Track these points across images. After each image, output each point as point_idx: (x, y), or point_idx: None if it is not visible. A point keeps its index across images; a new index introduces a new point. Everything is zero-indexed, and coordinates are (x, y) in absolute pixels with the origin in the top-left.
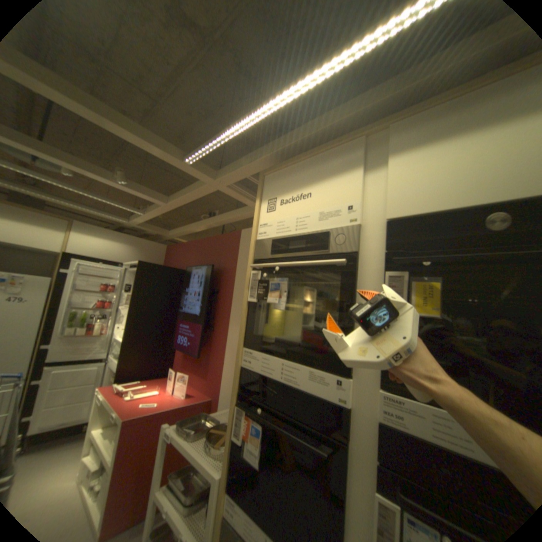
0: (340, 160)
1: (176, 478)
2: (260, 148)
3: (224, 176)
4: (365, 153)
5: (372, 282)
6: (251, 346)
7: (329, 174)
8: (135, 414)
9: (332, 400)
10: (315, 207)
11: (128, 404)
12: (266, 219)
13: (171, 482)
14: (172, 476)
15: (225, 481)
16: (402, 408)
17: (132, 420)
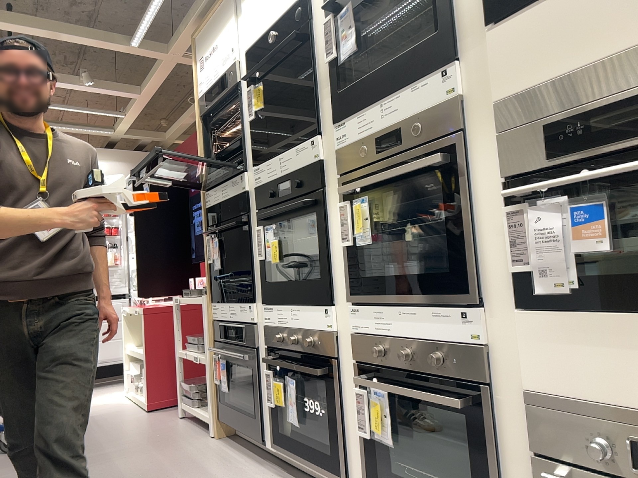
0: (225, 15)
1: (193, 337)
2: (188, 15)
3: (173, 49)
4: (234, 5)
5: (246, 102)
6: (209, 190)
7: (222, 28)
8: (154, 306)
9: (241, 193)
10: (220, 58)
11: (149, 305)
12: (201, 79)
13: (187, 337)
14: (189, 336)
15: (208, 295)
16: (258, 172)
17: (150, 307)
